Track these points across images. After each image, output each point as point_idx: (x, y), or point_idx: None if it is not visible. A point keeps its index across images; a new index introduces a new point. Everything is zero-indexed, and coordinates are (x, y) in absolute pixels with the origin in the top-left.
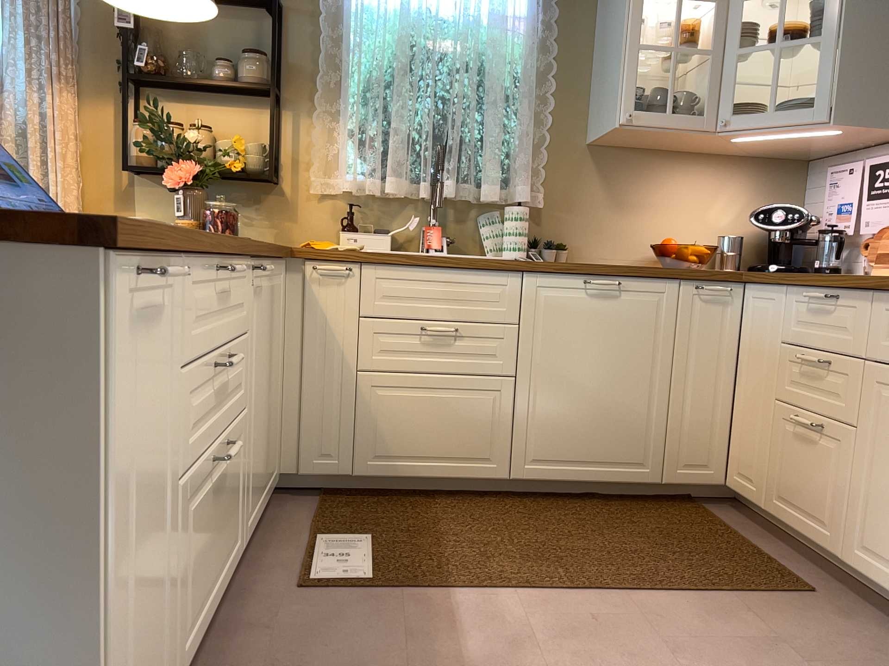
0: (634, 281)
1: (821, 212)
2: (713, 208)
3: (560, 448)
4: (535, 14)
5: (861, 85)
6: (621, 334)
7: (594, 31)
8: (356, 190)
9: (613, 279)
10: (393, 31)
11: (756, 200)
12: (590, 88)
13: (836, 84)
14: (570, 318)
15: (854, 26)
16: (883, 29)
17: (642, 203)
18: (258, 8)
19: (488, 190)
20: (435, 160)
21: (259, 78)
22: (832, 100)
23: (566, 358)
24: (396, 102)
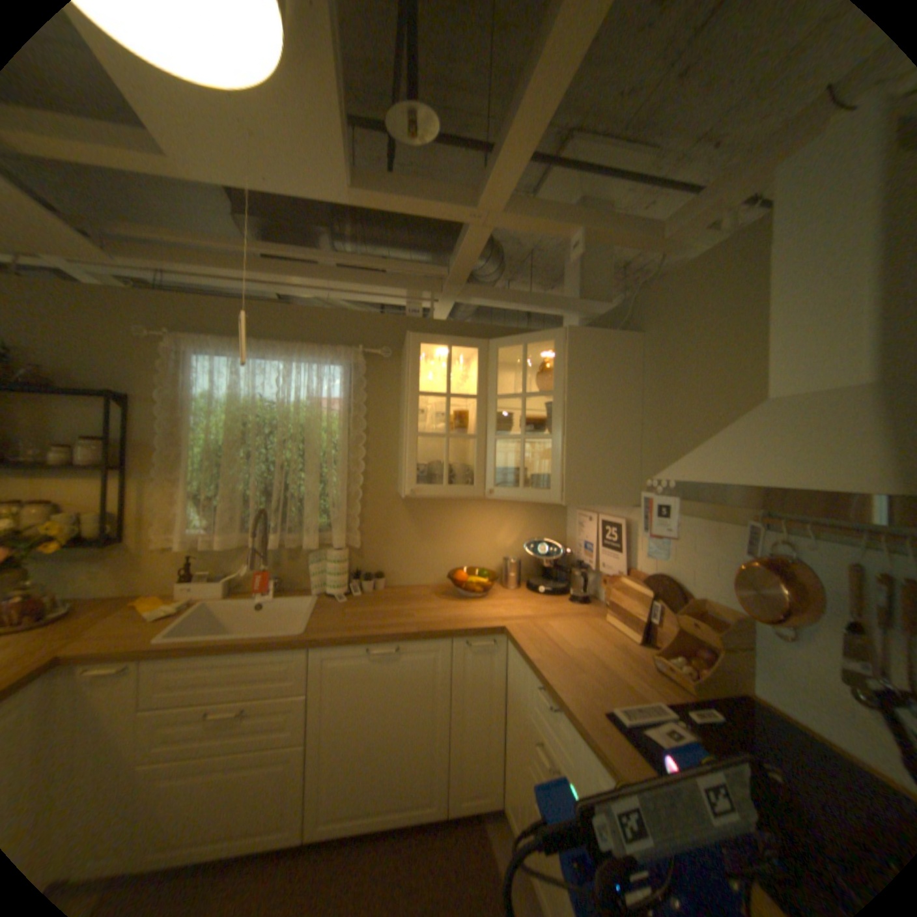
0: (411, 645)
1: (577, 538)
2: (500, 535)
3: (350, 806)
4: (346, 400)
5: (584, 474)
6: (403, 693)
7: (399, 408)
8: (190, 549)
9: (392, 646)
10: (227, 414)
11: (531, 526)
12: (398, 450)
13: (565, 474)
14: (353, 686)
15: (574, 430)
16: (597, 431)
17: (445, 536)
18: (102, 398)
19: (309, 543)
20: (260, 523)
21: (91, 462)
22: (564, 485)
23: (352, 722)
24: (225, 475)
